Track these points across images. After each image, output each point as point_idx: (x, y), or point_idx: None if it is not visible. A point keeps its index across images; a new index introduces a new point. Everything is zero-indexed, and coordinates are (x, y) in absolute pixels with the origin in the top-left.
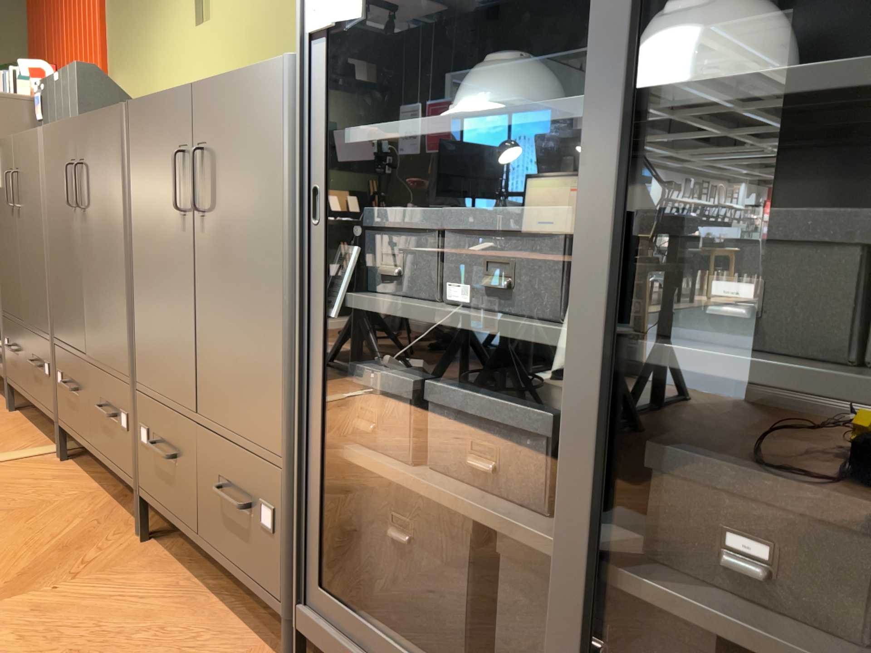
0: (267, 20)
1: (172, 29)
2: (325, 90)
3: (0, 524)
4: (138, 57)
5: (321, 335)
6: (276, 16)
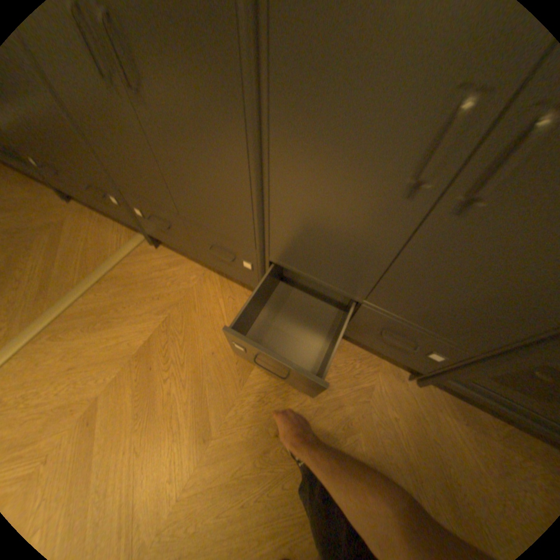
0: None
1: None
2: None
3: (181, 315)
4: None
5: None
6: None
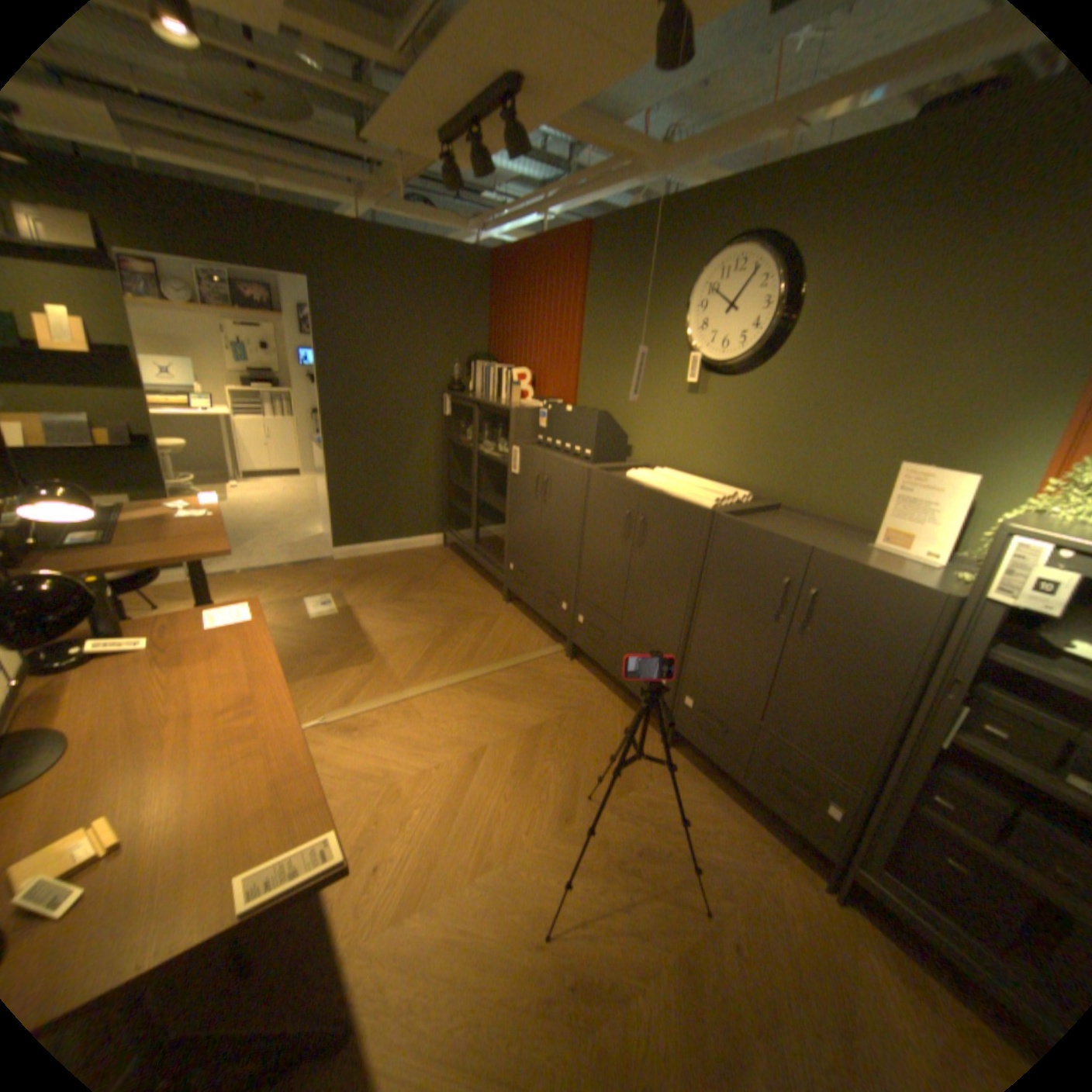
0: (776, 420)
1: (660, 384)
2: (993, 634)
3: (578, 720)
4: (615, 388)
5: (935, 755)
6: (787, 421)
